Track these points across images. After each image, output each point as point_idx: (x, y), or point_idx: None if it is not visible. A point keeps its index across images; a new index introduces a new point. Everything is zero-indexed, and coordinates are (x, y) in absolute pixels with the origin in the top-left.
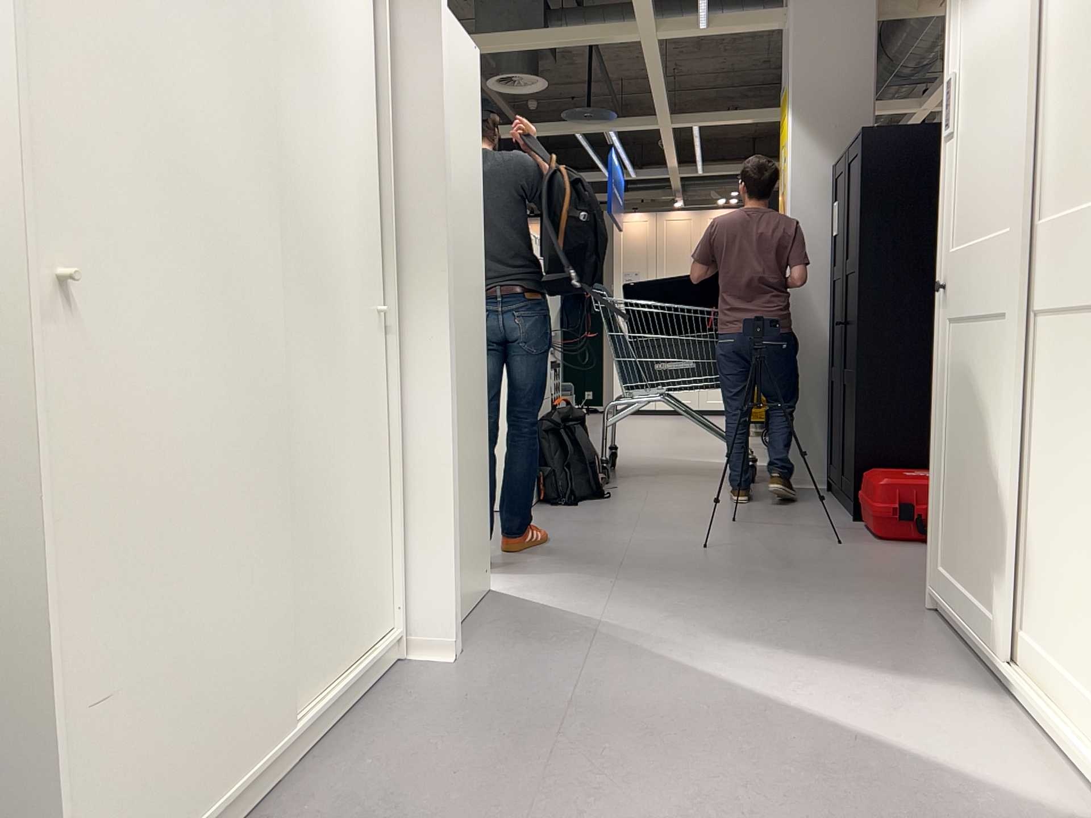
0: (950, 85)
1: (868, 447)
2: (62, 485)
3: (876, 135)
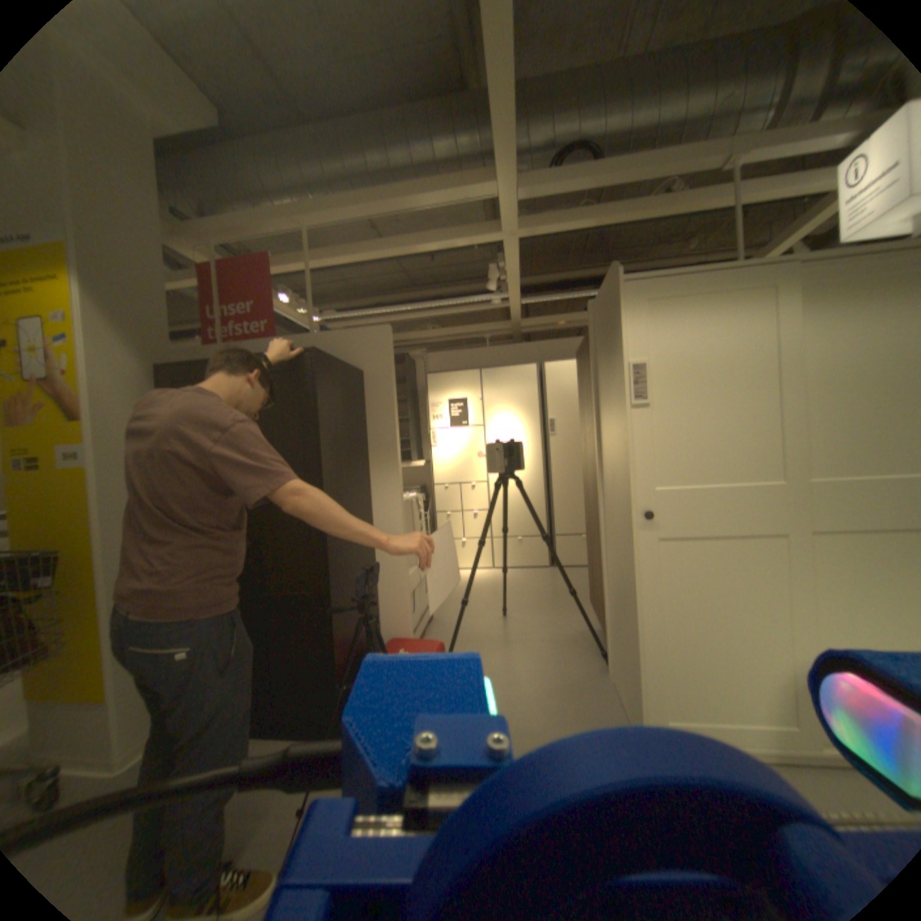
0: (647, 366)
1: (343, 661)
2: None
3: (322, 357)
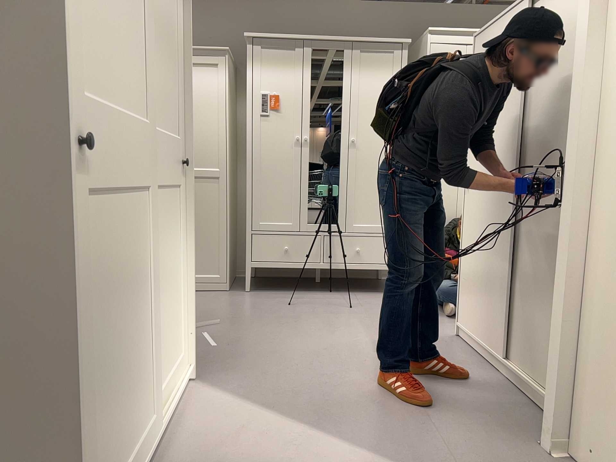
0: None
1: None
2: (464, 229)
3: None
